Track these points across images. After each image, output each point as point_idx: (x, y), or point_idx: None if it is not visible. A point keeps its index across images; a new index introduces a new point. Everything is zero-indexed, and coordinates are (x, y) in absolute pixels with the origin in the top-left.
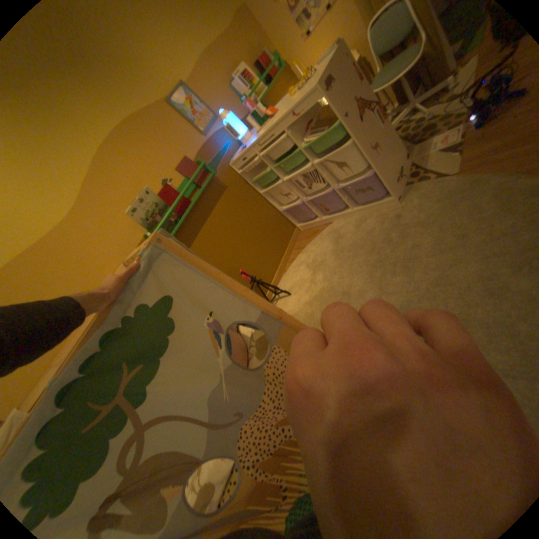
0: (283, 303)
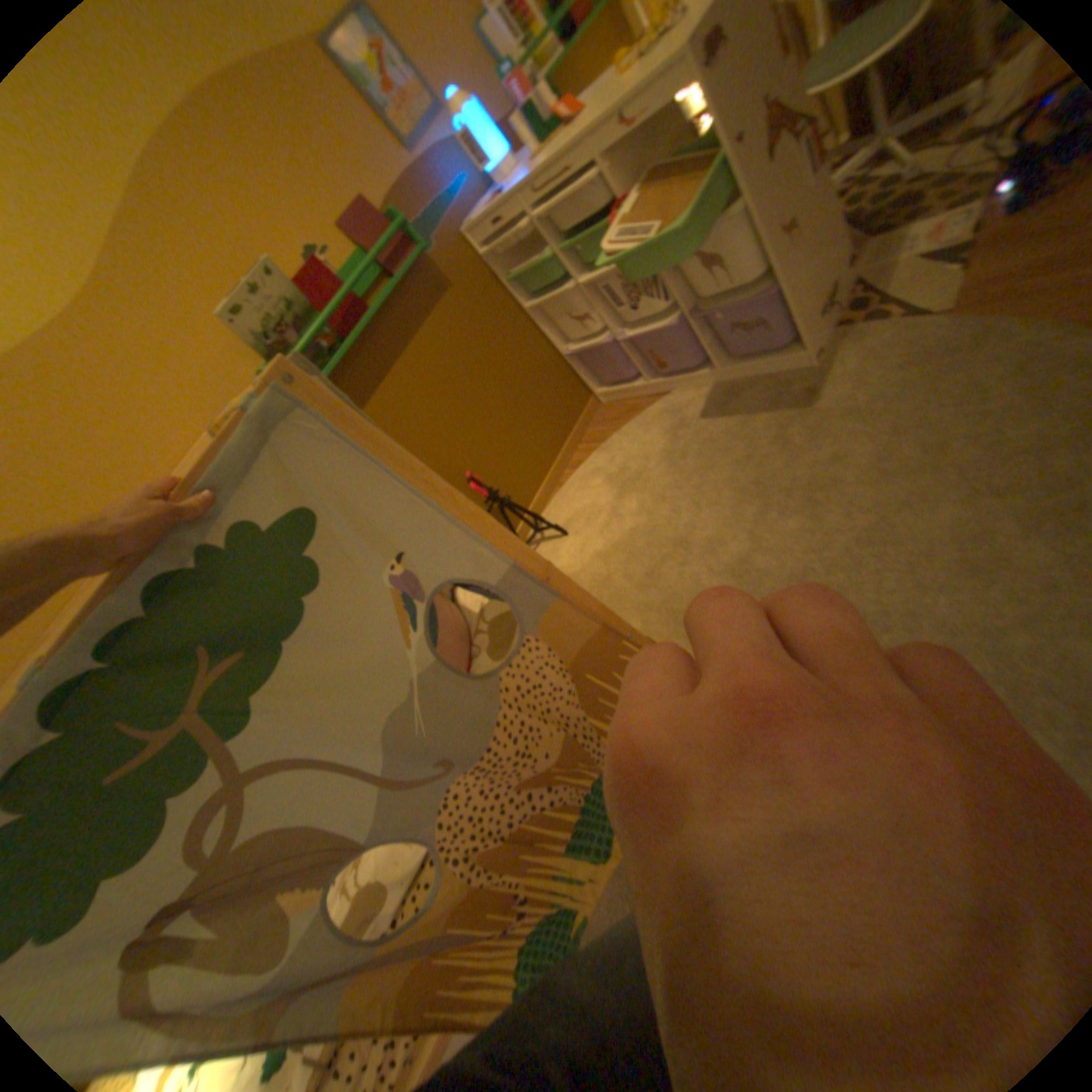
0: (550, 551)
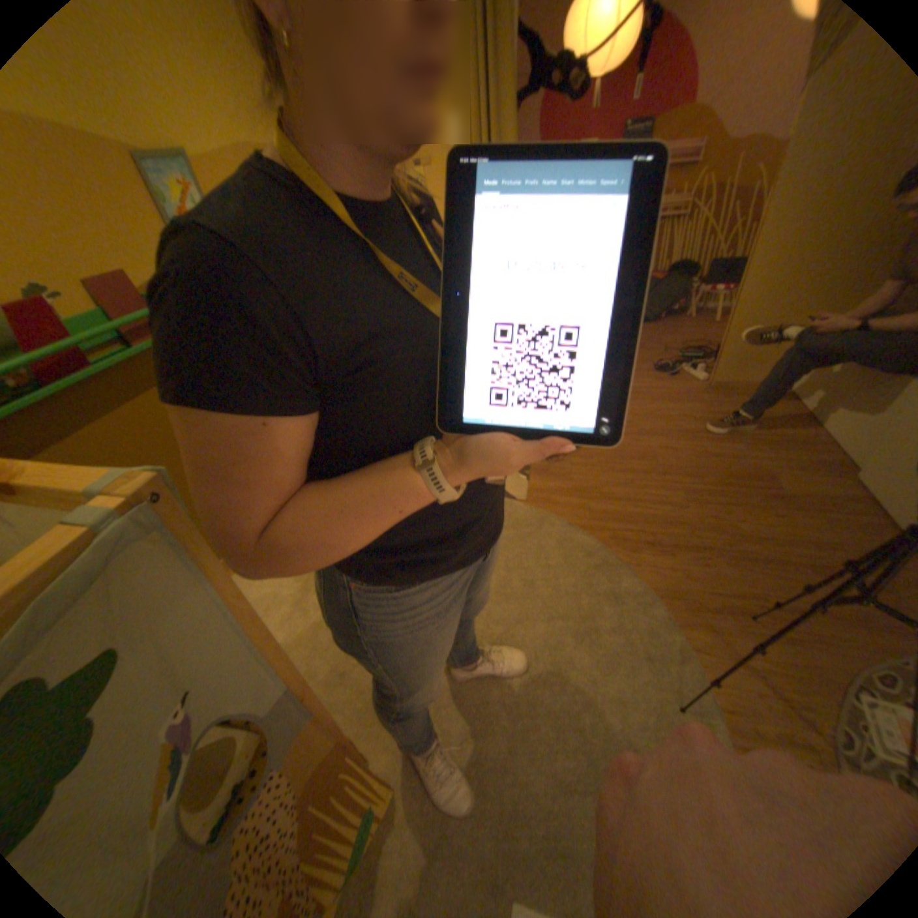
0: None
